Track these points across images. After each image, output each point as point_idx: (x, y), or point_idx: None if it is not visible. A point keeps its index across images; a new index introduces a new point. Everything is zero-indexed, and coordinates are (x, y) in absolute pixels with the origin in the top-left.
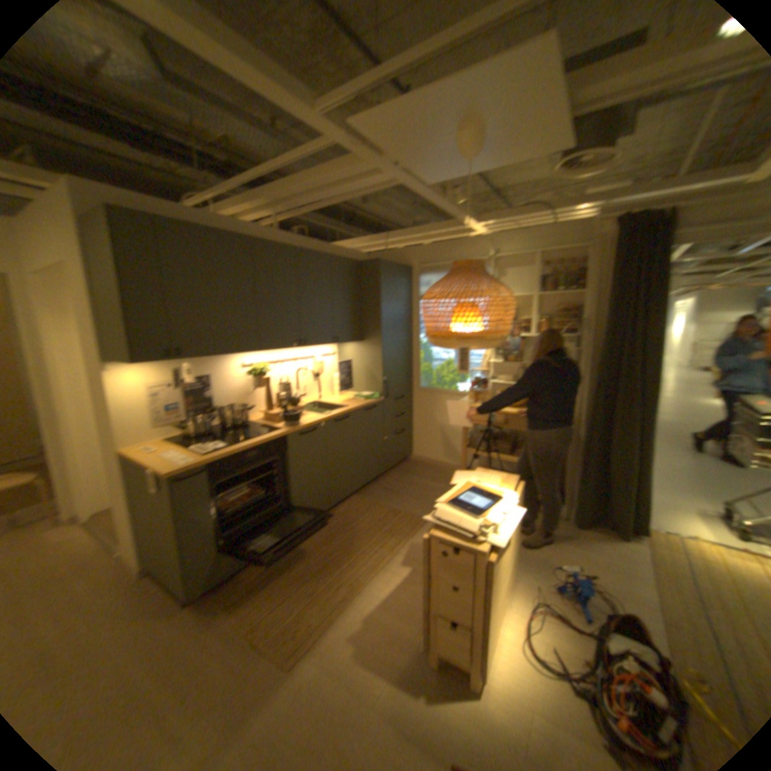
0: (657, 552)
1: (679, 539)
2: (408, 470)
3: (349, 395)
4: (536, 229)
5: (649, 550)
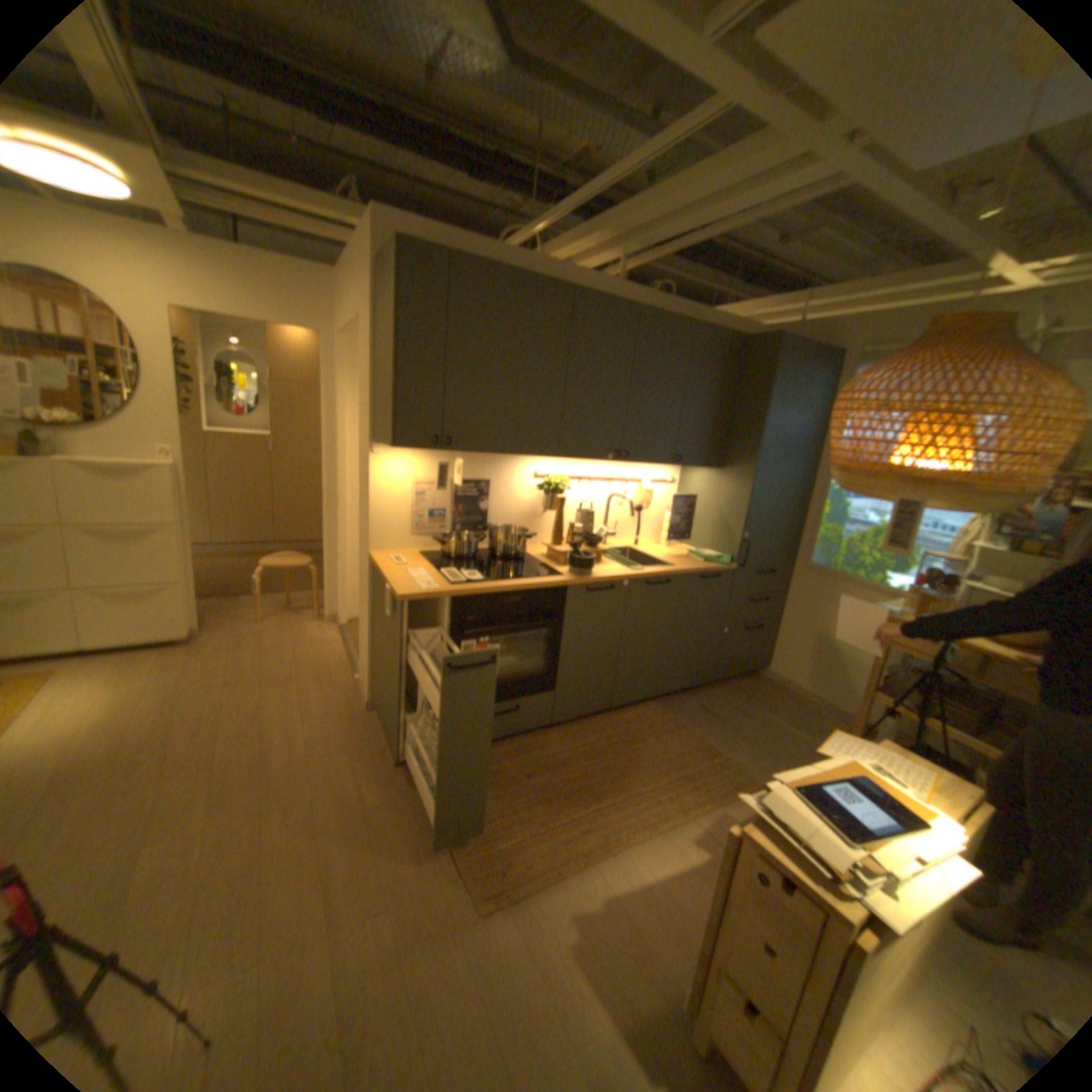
0: None
1: None
2: (756, 692)
3: (683, 548)
4: None
5: None
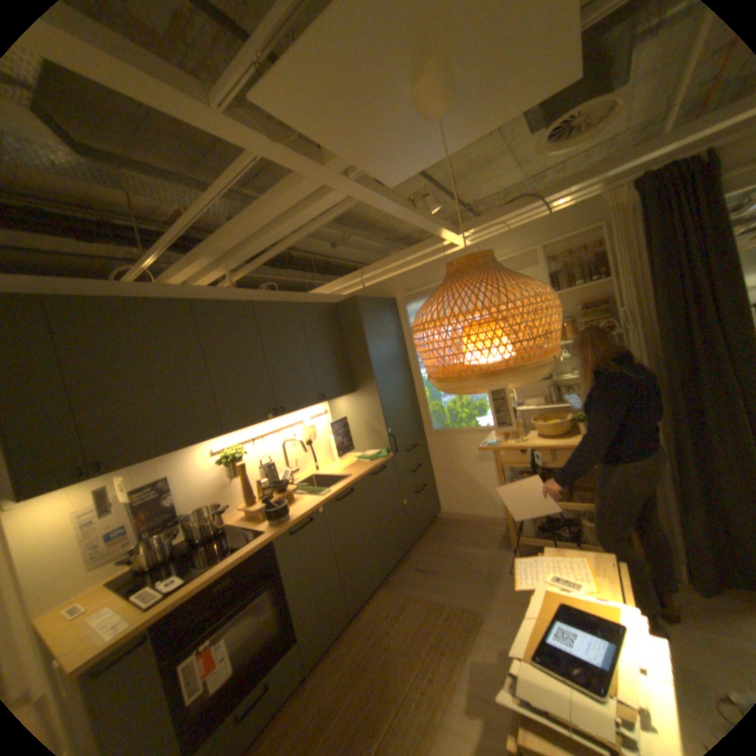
0: None
1: None
2: (441, 533)
3: (352, 456)
4: (529, 224)
5: None
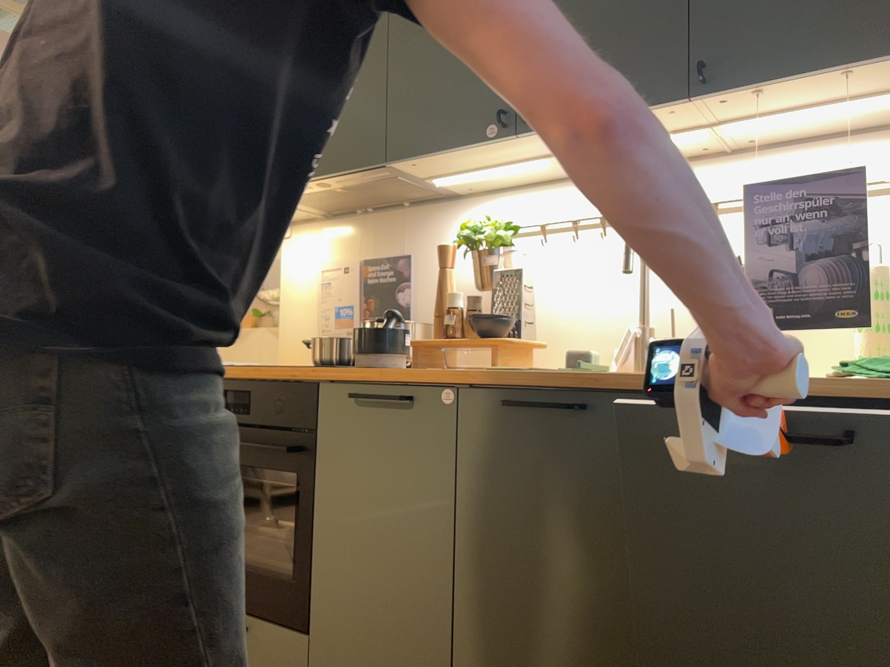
0: None
1: None
2: None
3: None
4: None
5: None
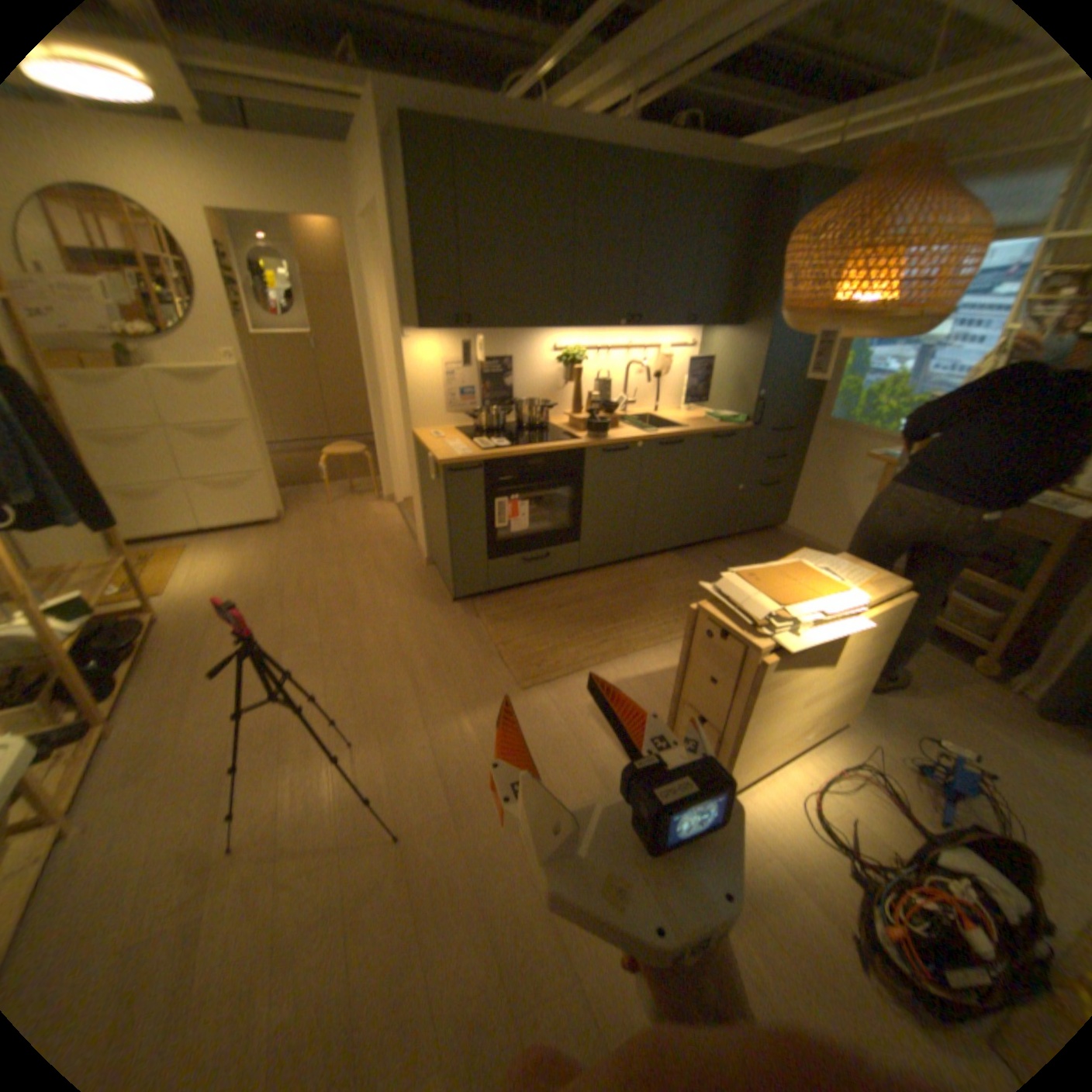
0: None
1: None
2: (770, 543)
3: (703, 412)
4: None
5: None
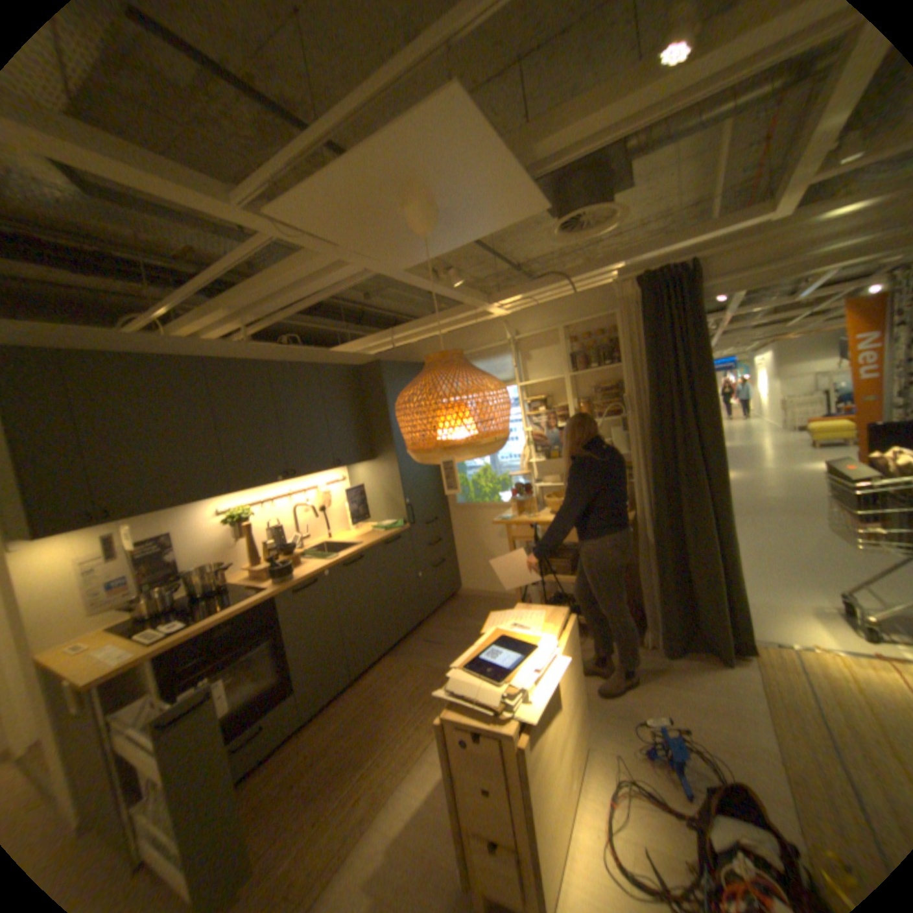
0: (769, 676)
1: (795, 652)
2: (457, 610)
3: (369, 526)
4: (555, 302)
5: (759, 674)
